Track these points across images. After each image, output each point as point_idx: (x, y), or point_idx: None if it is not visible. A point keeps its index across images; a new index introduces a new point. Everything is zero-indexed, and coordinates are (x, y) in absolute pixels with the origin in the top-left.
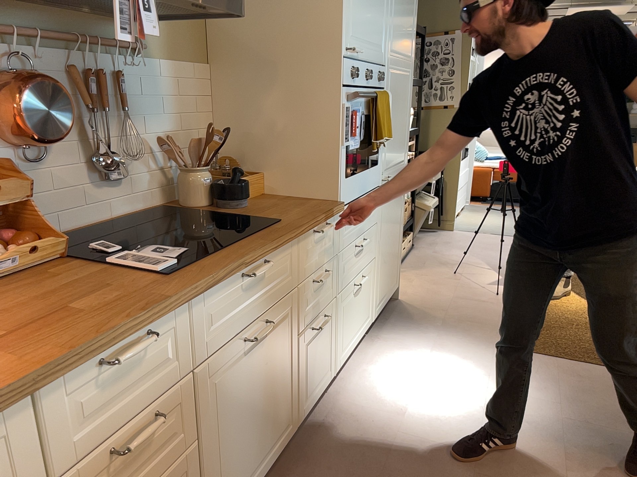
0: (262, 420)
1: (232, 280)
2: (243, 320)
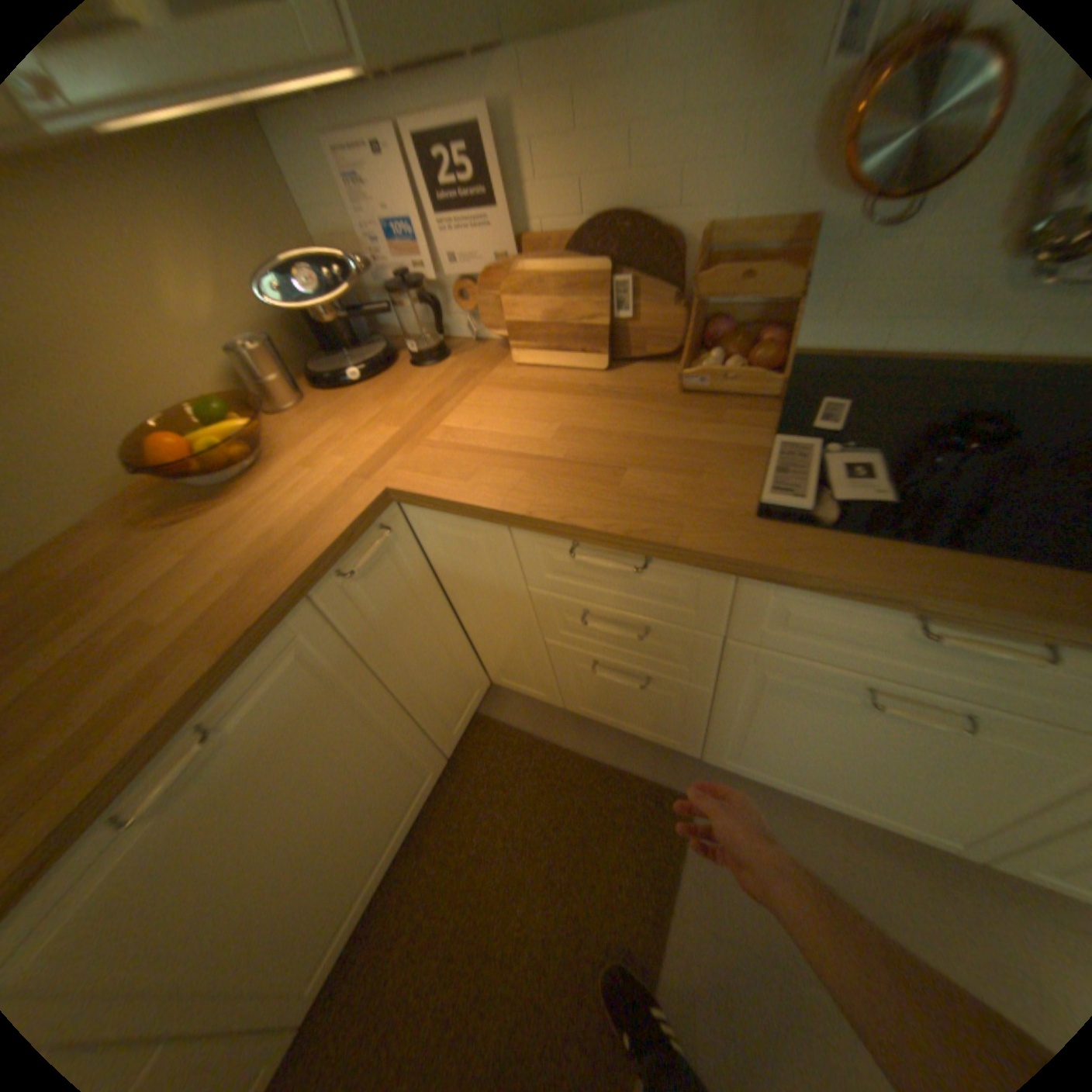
0: (876, 781)
1: (889, 606)
2: (895, 670)
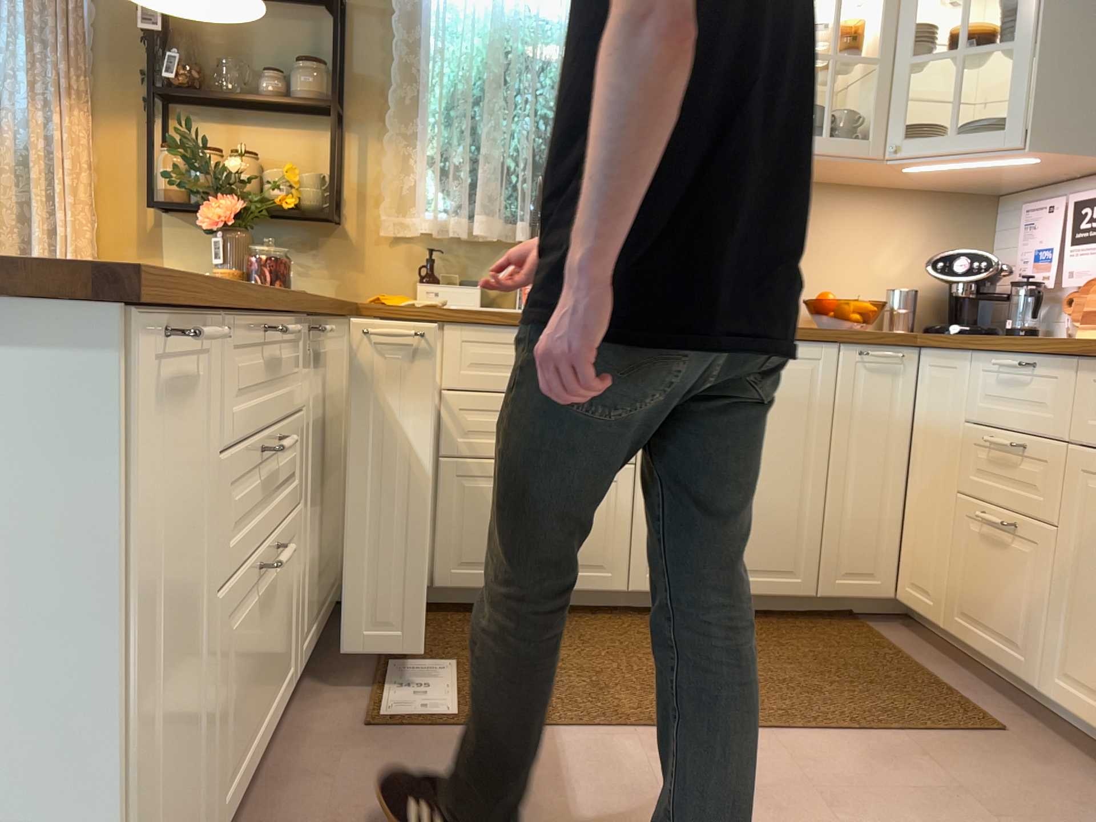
0: None
1: None
2: None
